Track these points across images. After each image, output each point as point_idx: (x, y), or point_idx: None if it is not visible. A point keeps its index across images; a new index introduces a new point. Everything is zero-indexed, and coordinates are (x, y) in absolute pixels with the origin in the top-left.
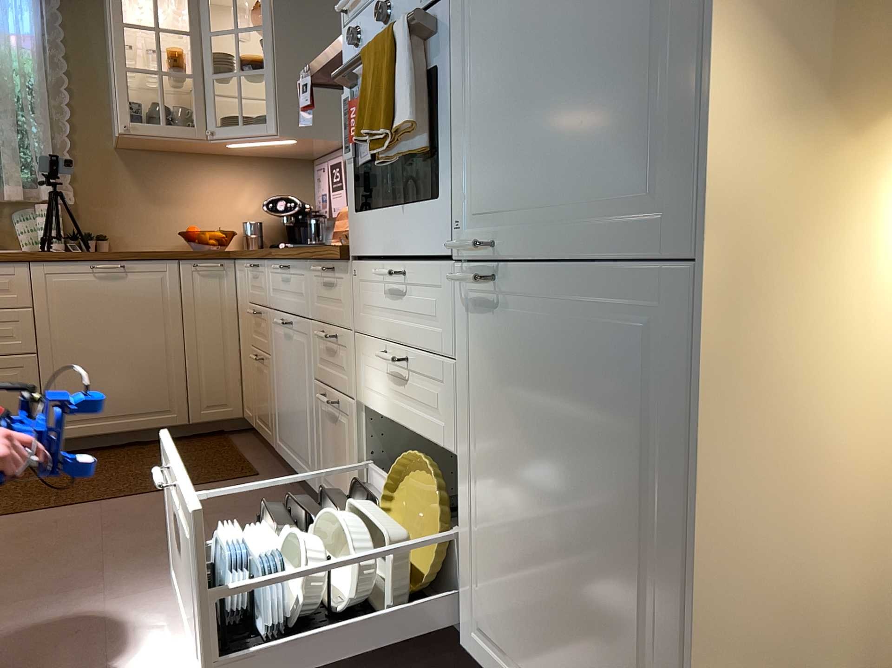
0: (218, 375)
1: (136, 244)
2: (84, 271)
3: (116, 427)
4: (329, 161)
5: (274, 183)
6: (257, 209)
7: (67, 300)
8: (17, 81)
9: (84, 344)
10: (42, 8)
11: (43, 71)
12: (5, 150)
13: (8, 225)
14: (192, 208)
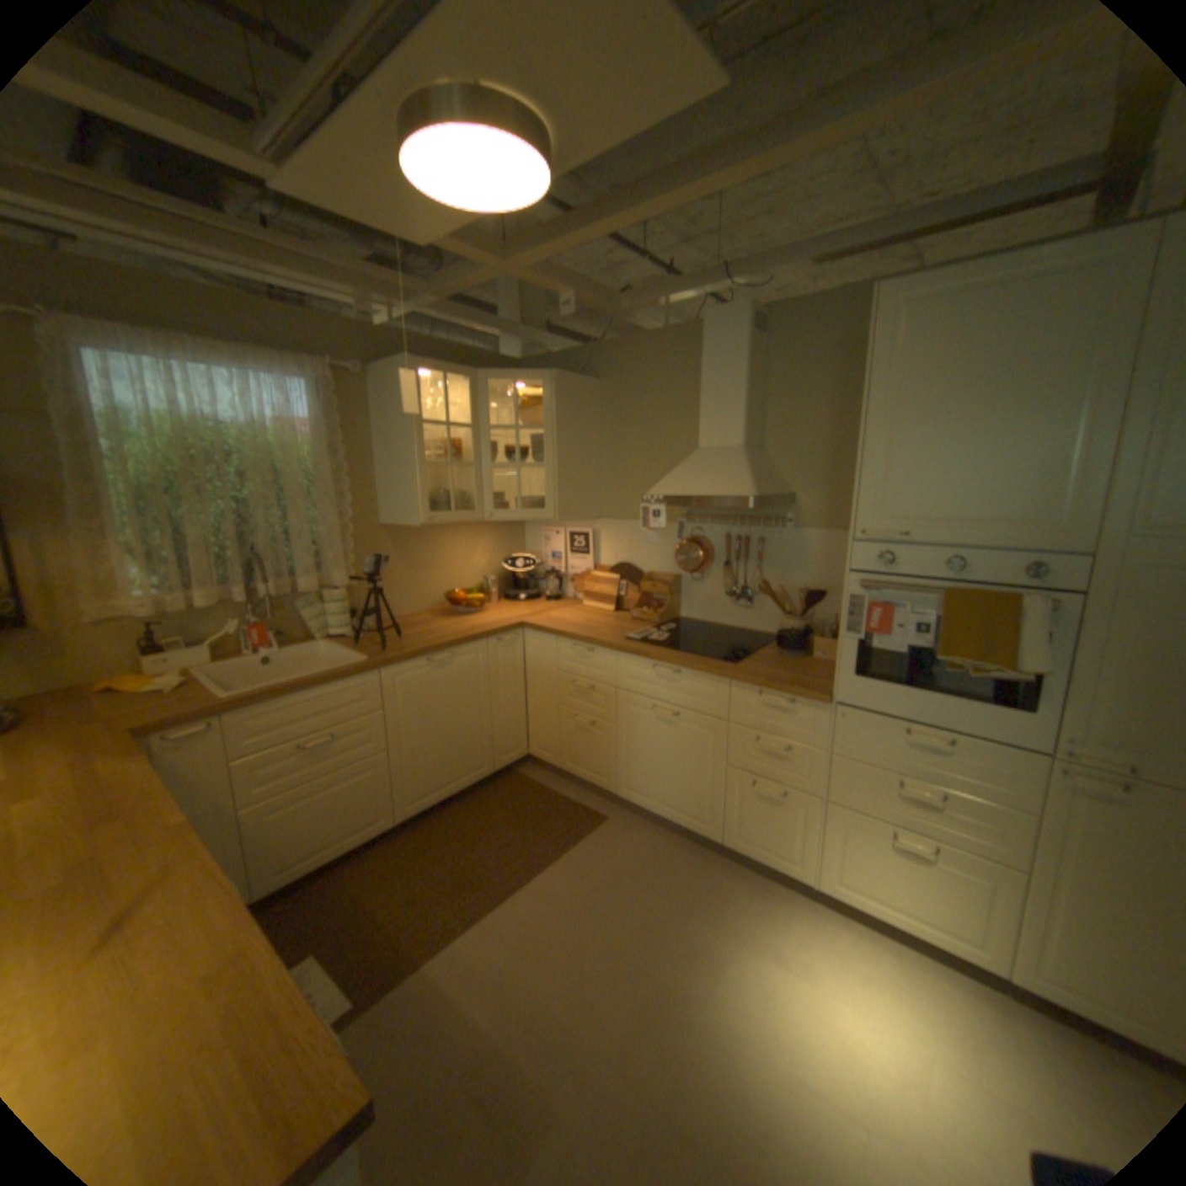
0: (512, 727)
1: (399, 611)
2: (422, 666)
3: (446, 794)
4: (567, 529)
5: (498, 540)
6: (487, 563)
7: (410, 695)
8: (297, 469)
9: (423, 730)
10: (318, 394)
11: (325, 460)
12: (296, 544)
13: (290, 614)
14: (441, 570)
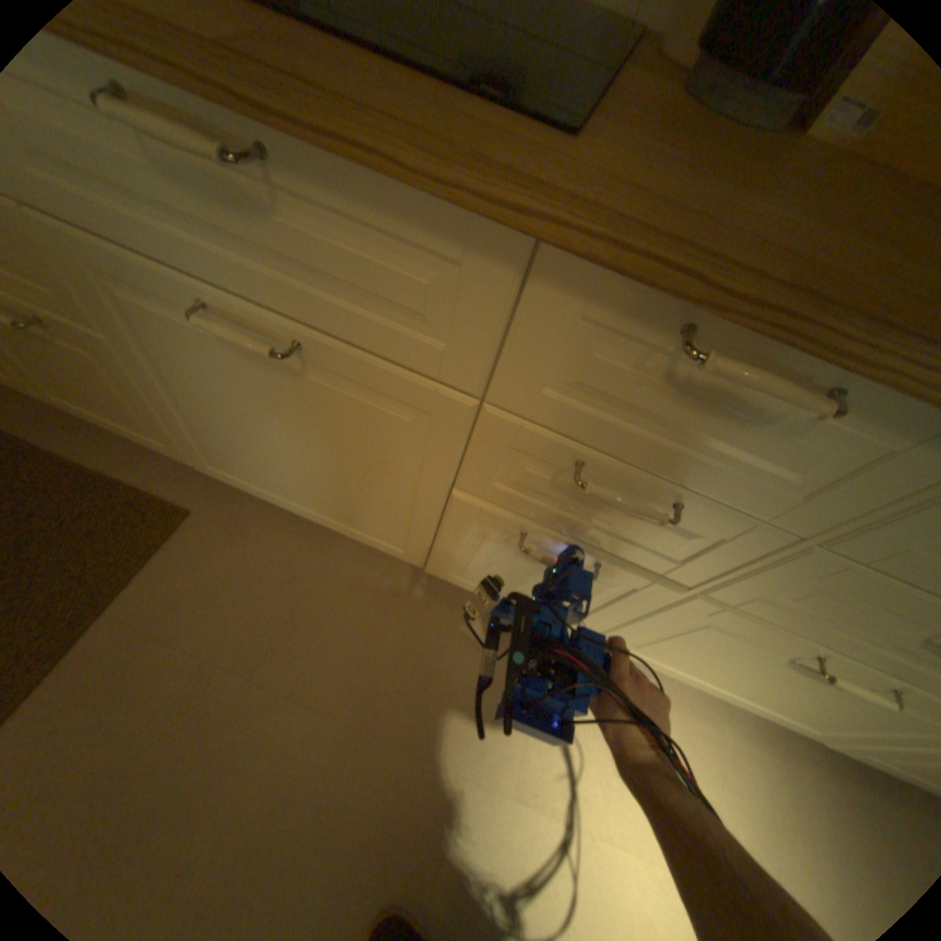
0: None
1: None
2: None
3: None
4: None
5: None
6: None
7: None
8: None
9: None
10: None
11: None
12: None
13: None
14: None
